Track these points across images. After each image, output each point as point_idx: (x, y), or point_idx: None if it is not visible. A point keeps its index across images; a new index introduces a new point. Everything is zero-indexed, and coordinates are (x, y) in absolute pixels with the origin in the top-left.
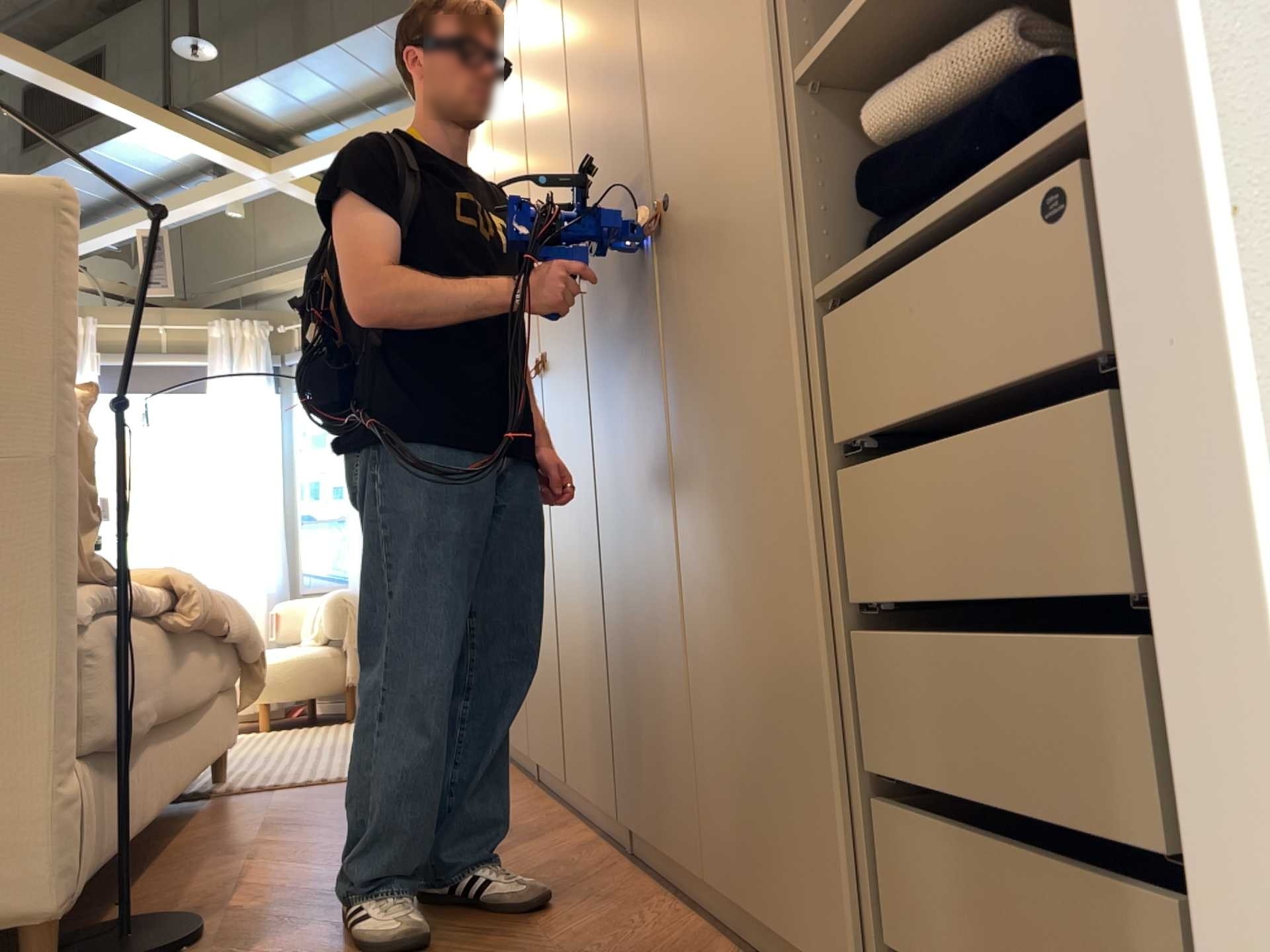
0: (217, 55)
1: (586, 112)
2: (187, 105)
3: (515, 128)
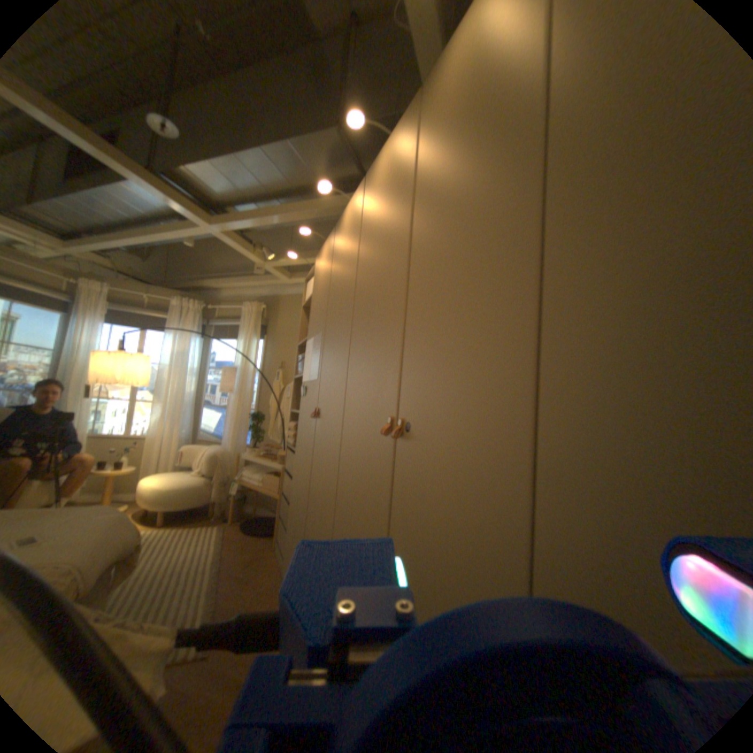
0: (176, 134)
1: (581, 182)
2: (159, 169)
3: (388, 215)
